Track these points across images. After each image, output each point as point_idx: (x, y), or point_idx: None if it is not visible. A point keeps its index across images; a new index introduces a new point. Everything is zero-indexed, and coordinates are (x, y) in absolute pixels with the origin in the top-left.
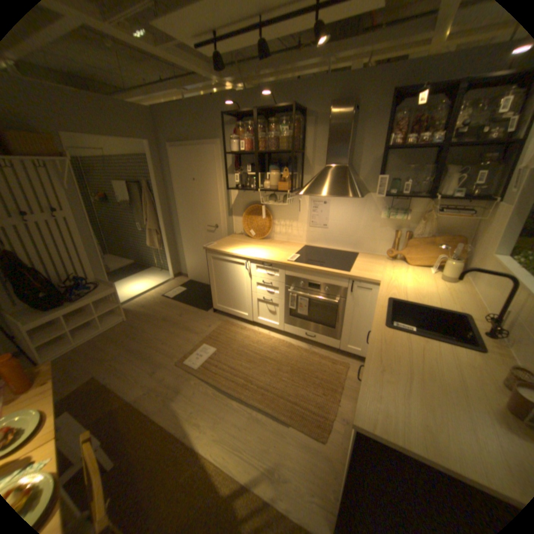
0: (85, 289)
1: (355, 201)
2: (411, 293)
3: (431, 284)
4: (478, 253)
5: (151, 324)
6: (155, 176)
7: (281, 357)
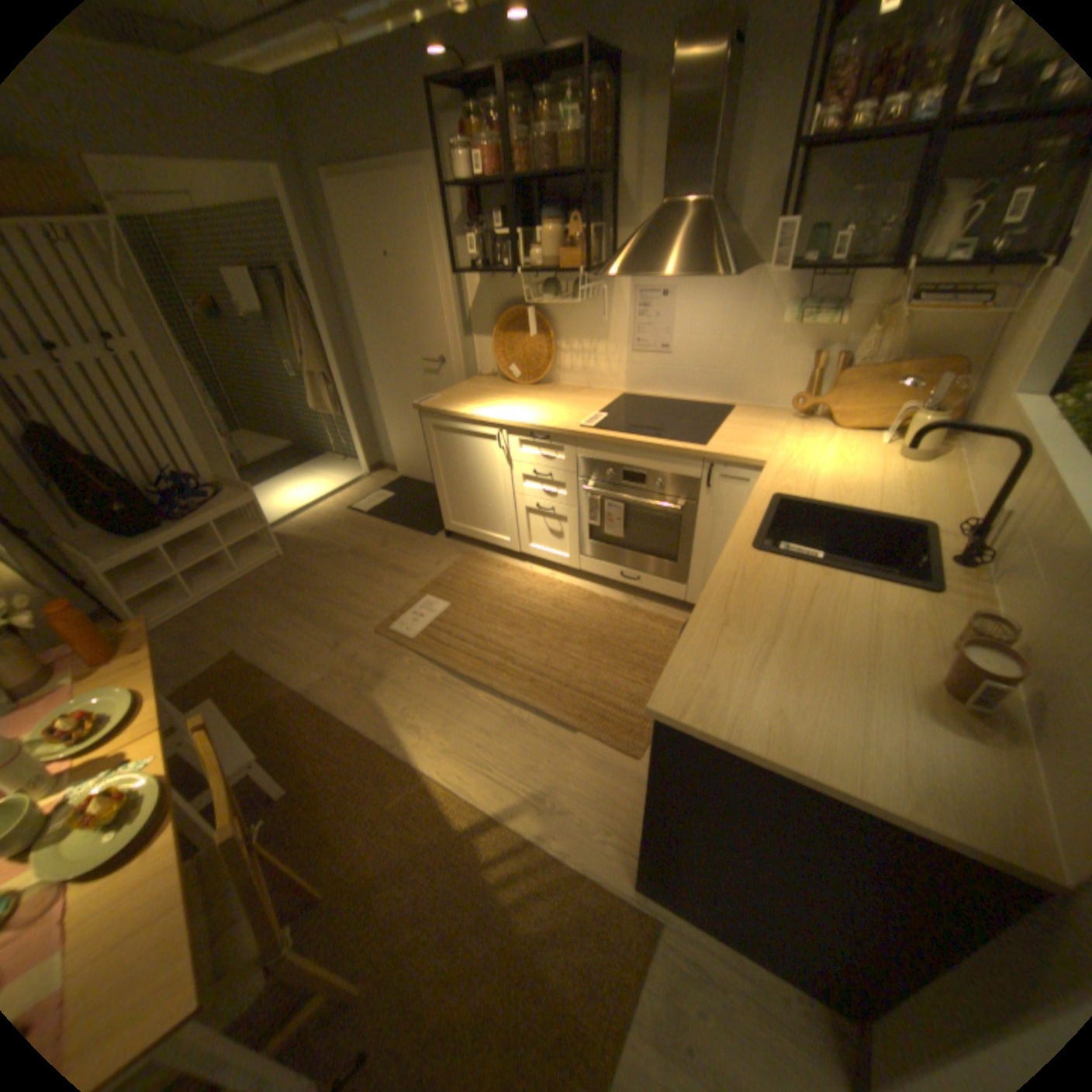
0: (197, 496)
1: (731, 286)
2: (825, 484)
3: (873, 466)
4: (989, 394)
5: (329, 560)
6: (306, 252)
7: (572, 617)
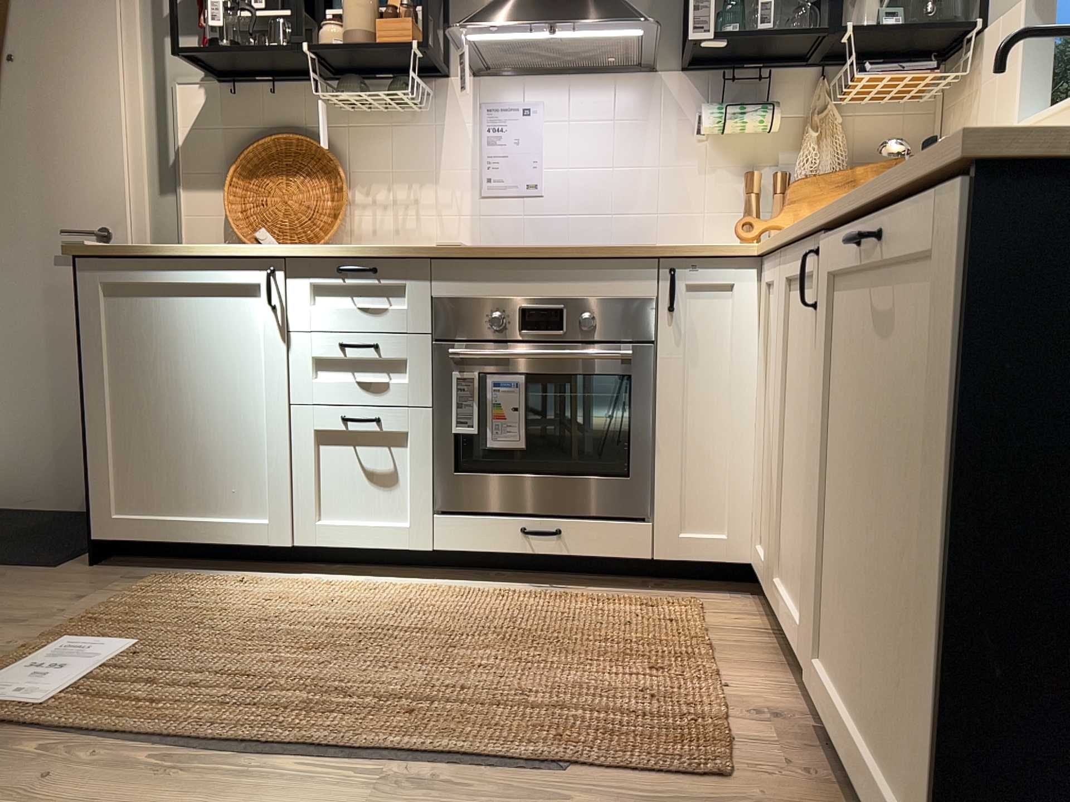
0: None
1: (618, 100)
2: None
3: None
4: None
5: None
6: None
7: (450, 623)
